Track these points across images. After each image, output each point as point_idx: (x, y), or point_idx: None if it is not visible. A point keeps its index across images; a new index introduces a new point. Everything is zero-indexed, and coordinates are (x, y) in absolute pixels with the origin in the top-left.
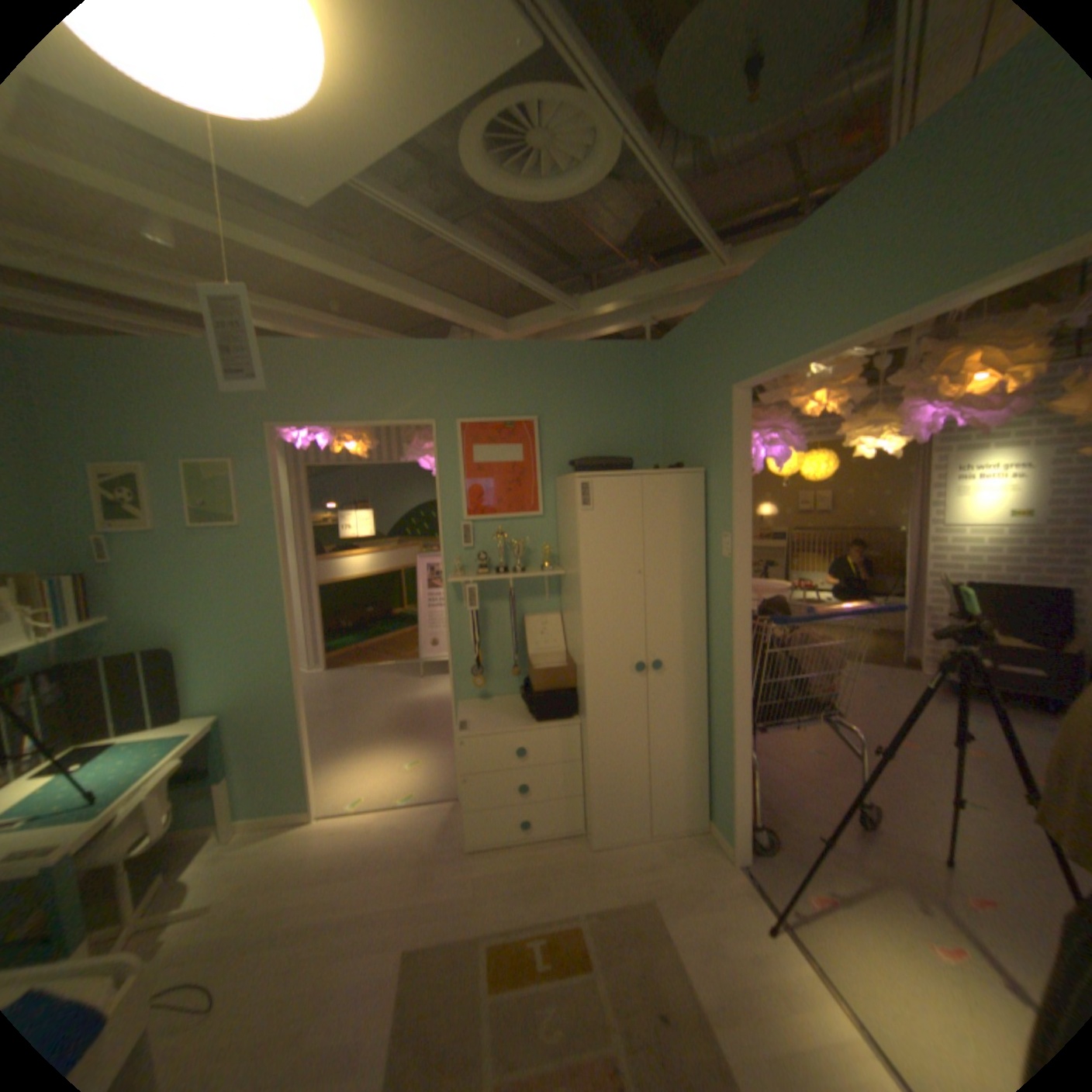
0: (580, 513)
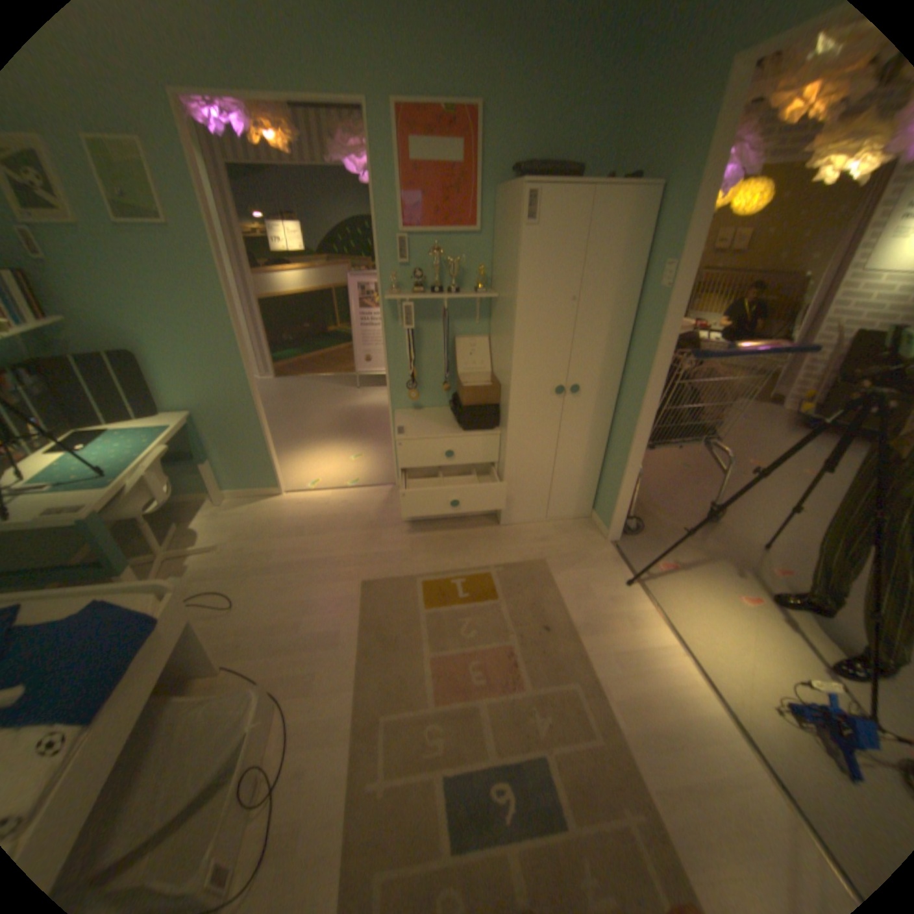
0: (524, 228)
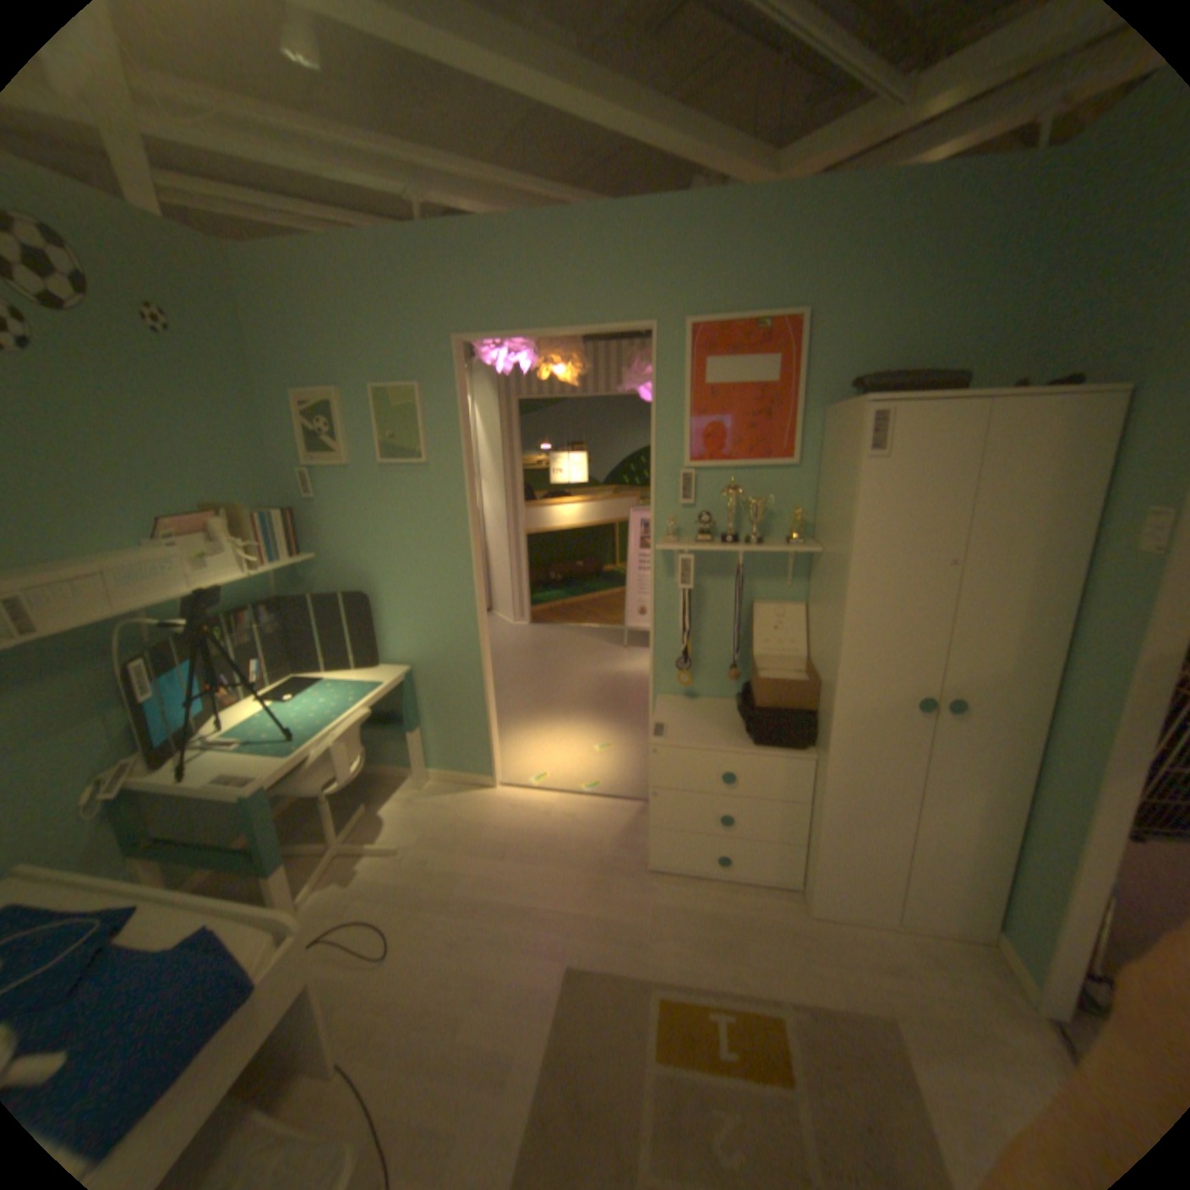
0: (867, 459)
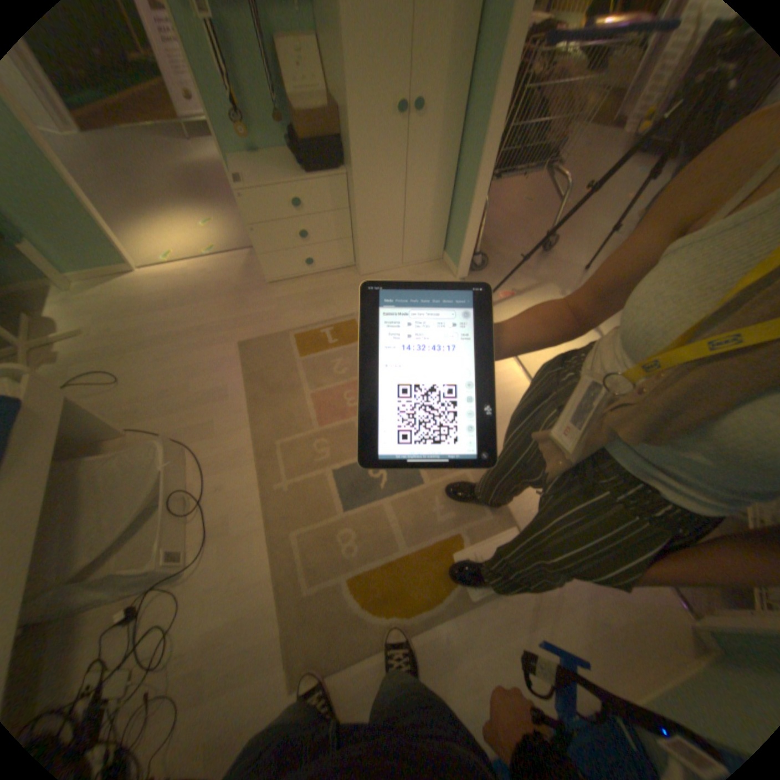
0: None
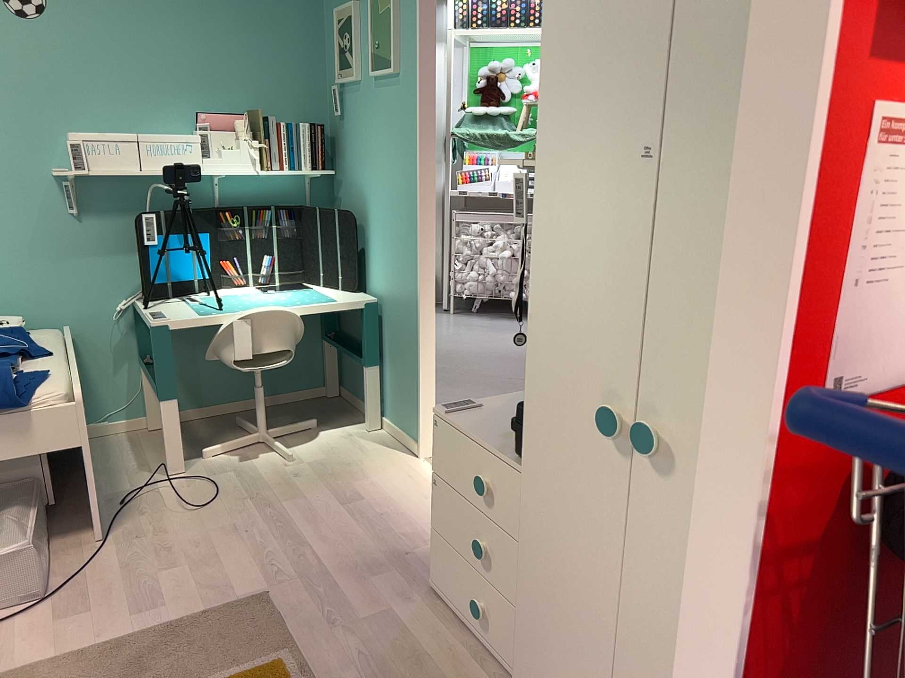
0: None
